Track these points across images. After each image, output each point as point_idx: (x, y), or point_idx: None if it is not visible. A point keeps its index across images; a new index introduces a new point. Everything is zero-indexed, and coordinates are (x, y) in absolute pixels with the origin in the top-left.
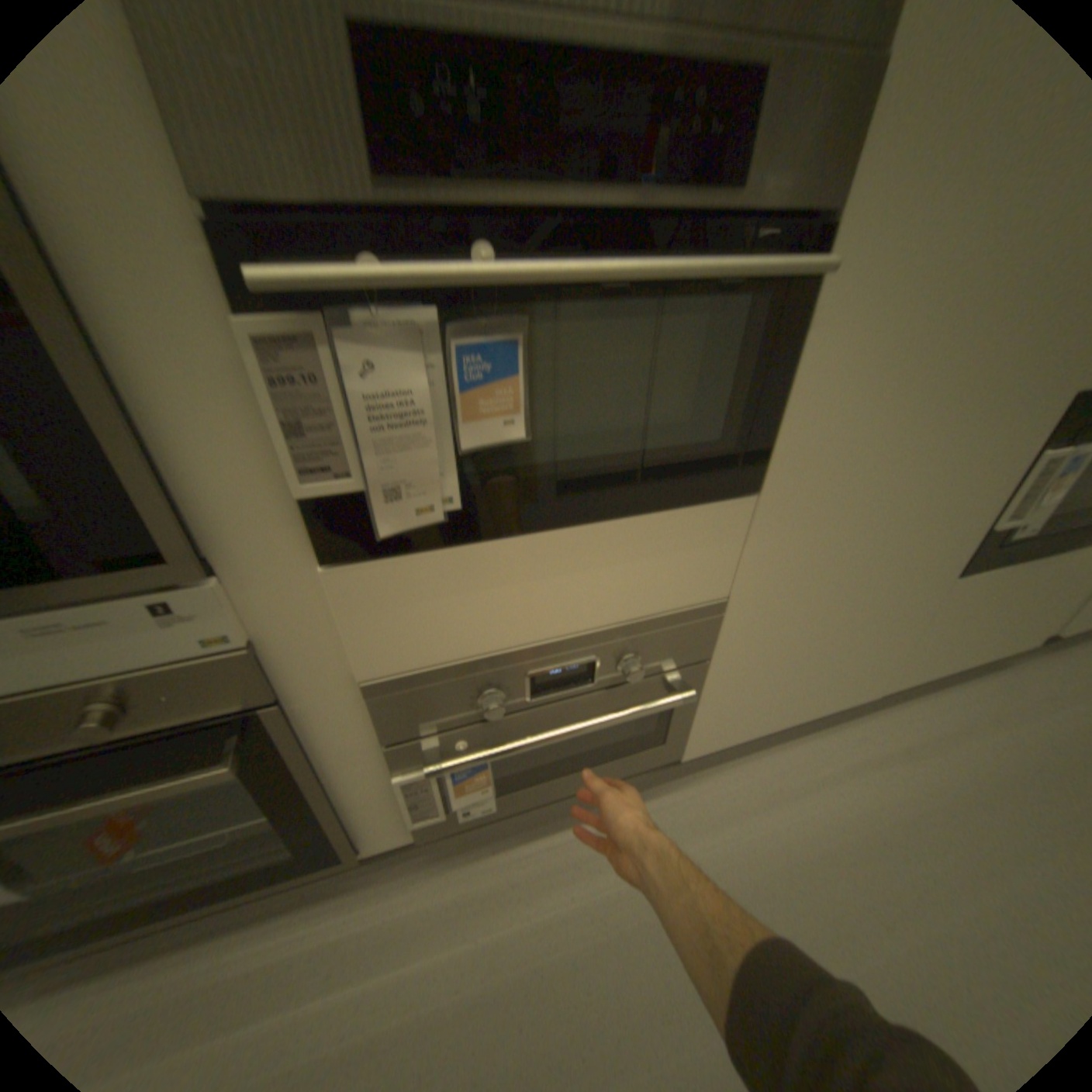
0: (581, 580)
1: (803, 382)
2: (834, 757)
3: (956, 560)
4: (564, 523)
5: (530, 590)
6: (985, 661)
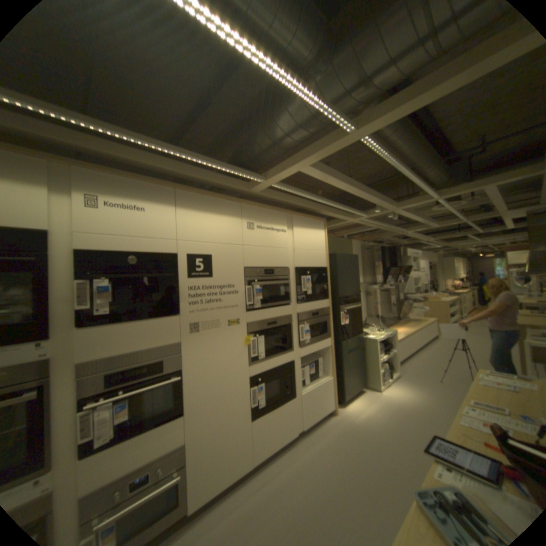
0: (141, 449)
1: (184, 393)
2: (241, 496)
3: (246, 418)
4: (136, 435)
5: (128, 455)
6: (281, 446)
